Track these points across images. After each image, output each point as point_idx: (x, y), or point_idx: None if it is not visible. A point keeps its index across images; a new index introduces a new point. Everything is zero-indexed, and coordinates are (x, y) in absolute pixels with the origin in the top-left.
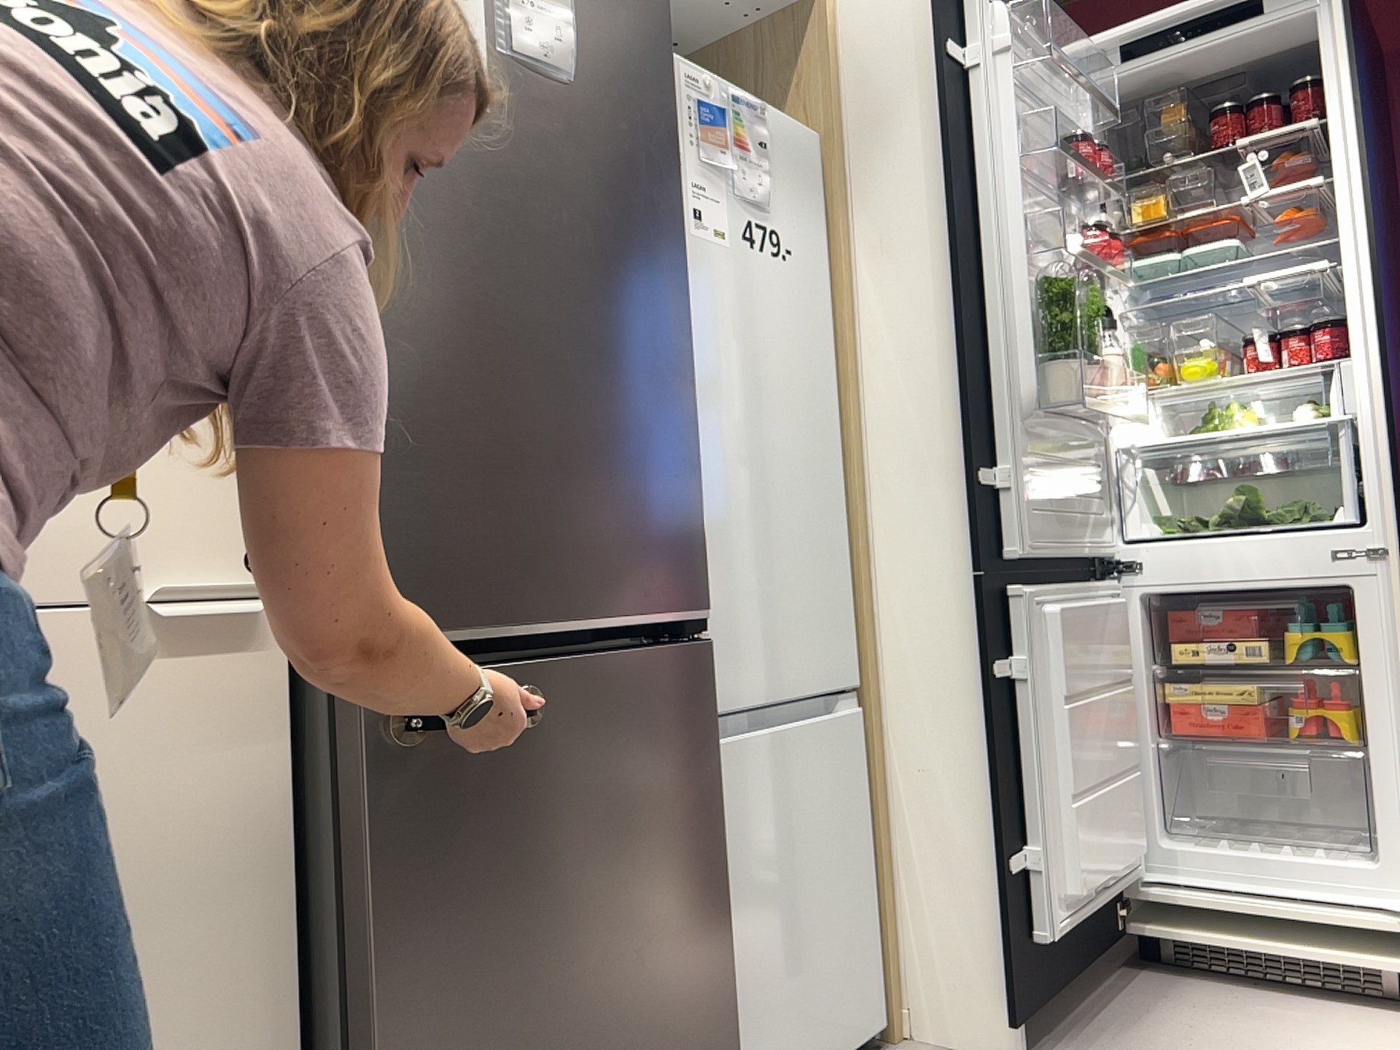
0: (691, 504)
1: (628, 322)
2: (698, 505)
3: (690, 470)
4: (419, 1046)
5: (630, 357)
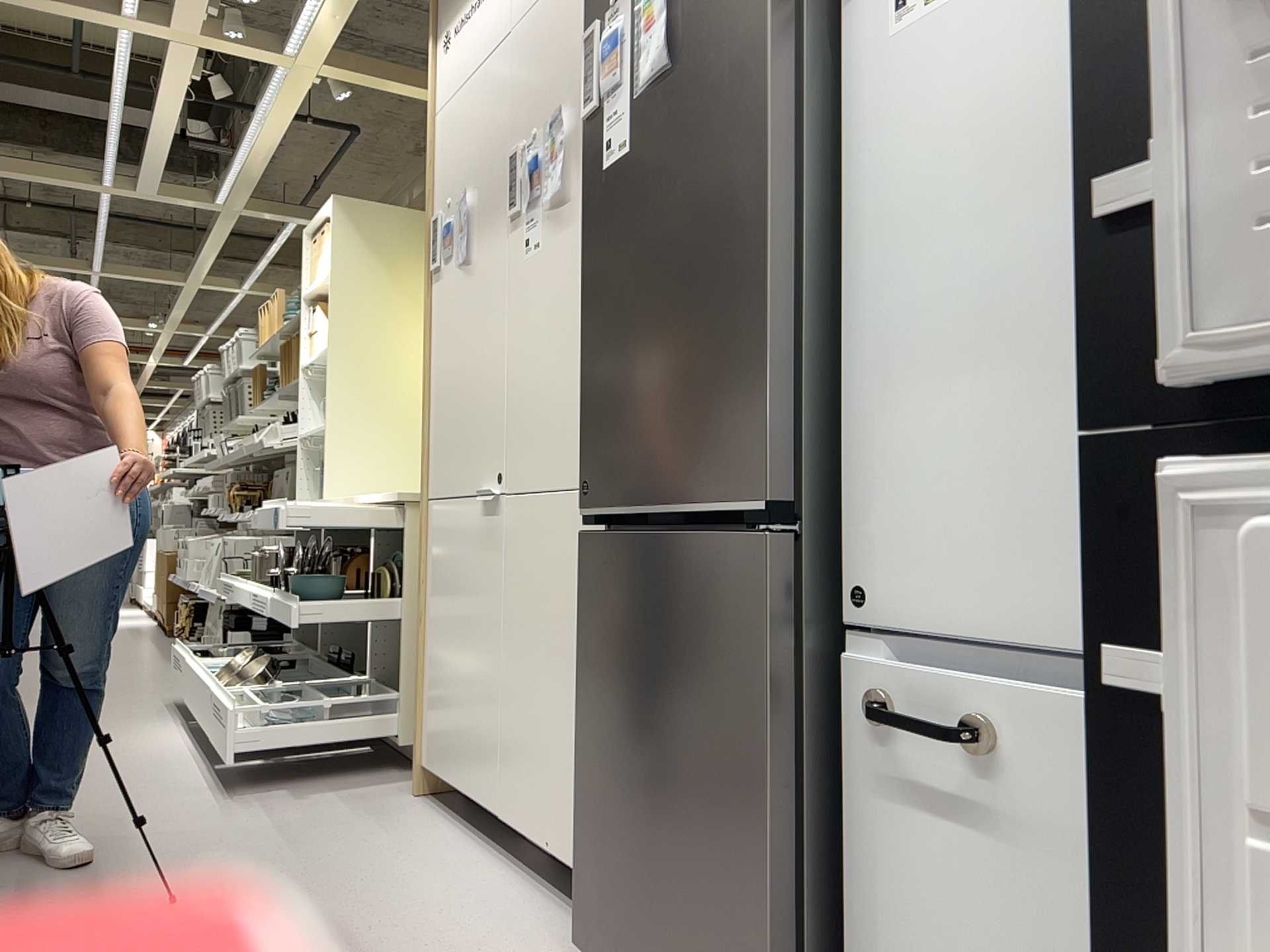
0: (758, 394)
1: (707, 240)
2: (766, 394)
3: (759, 359)
4: (588, 747)
5: (706, 273)
